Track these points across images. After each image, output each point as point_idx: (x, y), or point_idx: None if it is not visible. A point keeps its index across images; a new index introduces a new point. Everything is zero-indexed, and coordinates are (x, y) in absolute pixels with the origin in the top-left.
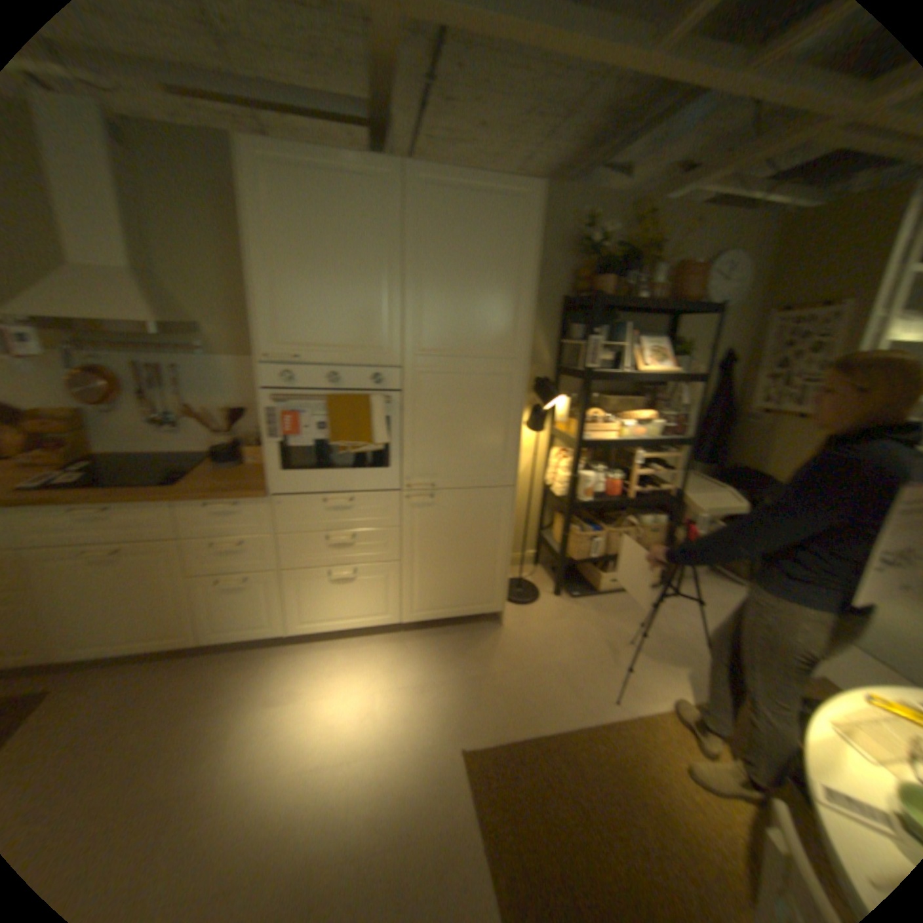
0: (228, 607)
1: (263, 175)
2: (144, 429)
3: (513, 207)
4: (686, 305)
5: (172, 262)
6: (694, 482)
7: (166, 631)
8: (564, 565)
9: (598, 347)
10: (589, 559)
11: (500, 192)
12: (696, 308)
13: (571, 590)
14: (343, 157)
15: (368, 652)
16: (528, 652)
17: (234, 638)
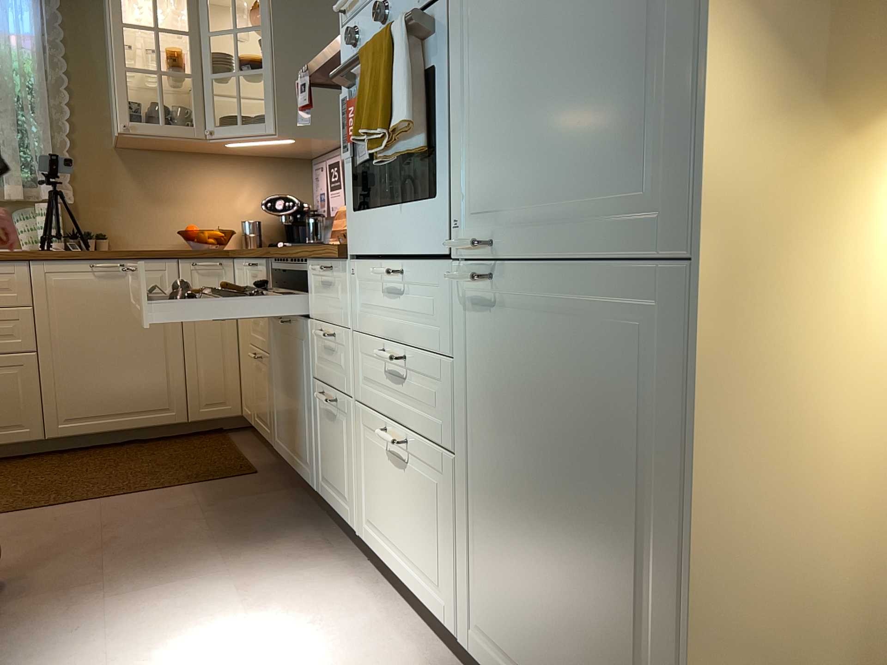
0: (331, 442)
1: None
2: None
3: None
4: None
5: None
6: None
7: (306, 449)
8: None
9: None
10: None
11: None
12: None
13: None
14: None
15: (397, 660)
16: None
17: (334, 501)
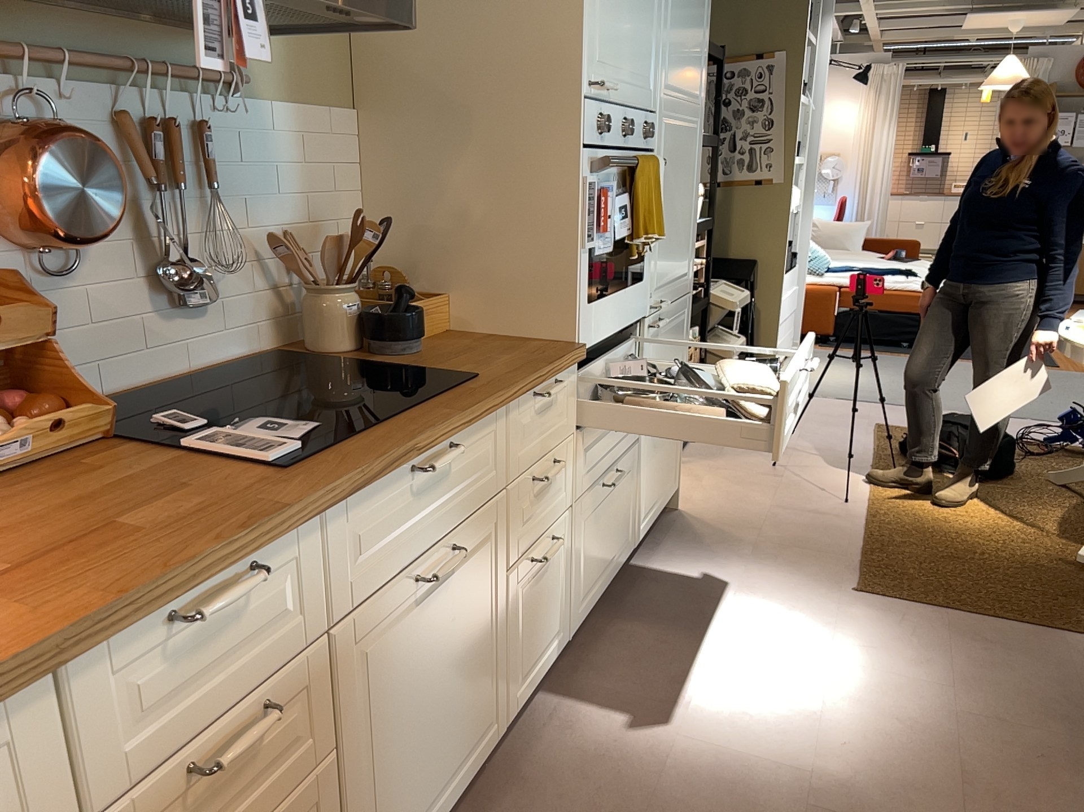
0: (538, 604)
1: None
2: (149, 309)
3: None
4: None
5: None
6: None
7: (485, 708)
8: None
9: None
10: None
11: None
12: None
13: None
14: None
15: (640, 602)
16: (737, 511)
17: (537, 671)
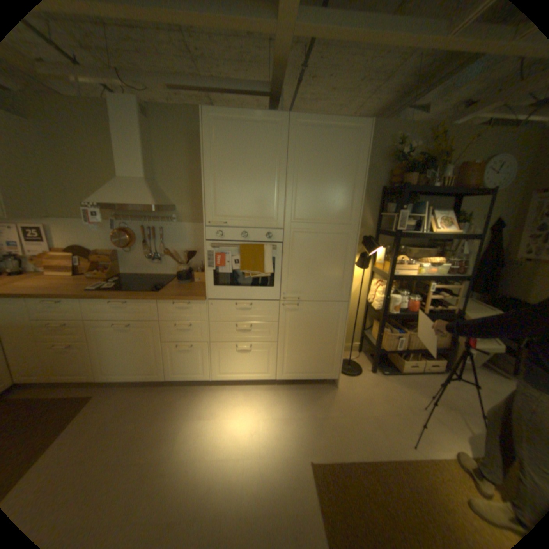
0: (184, 359)
1: (216, 126)
2: (148, 261)
3: (354, 135)
4: (469, 189)
5: (167, 174)
6: (473, 305)
7: (152, 369)
8: (380, 353)
9: (406, 217)
10: (398, 351)
11: (347, 126)
12: (476, 191)
13: (385, 370)
14: (258, 114)
15: (257, 395)
16: (355, 407)
17: (185, 377)
